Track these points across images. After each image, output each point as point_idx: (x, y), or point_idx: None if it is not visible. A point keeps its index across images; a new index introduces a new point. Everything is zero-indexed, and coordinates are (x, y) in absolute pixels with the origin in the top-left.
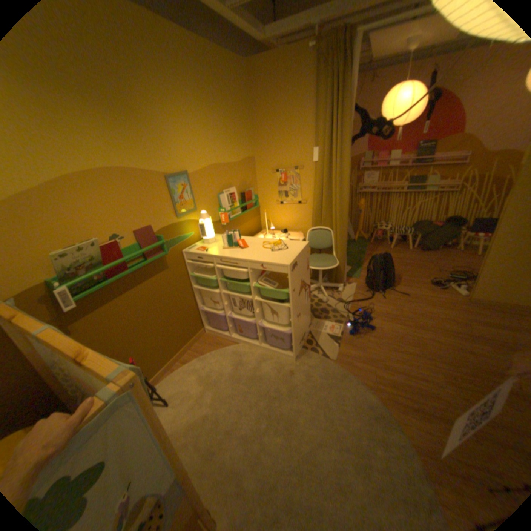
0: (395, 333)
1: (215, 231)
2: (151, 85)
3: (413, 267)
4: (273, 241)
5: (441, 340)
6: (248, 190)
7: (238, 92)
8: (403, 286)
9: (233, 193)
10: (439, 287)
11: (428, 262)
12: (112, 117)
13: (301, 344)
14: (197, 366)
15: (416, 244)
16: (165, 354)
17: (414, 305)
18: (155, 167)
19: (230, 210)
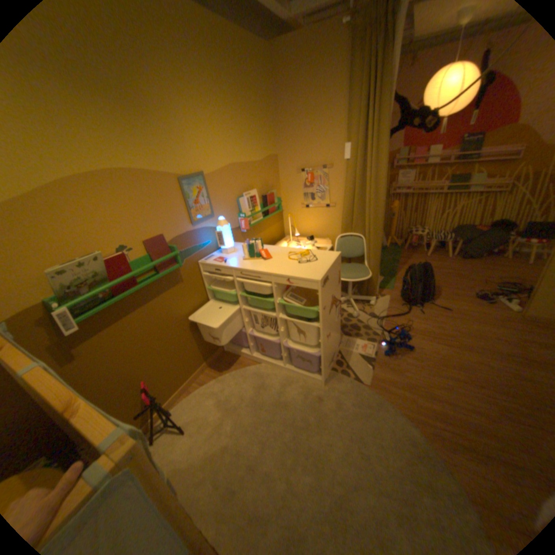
0: (437, 355)
1: (234, 238)
2: (161, 72)
3: (455, 278)
4: (300, 251)
5: (492, 364)
6: (270, 193)
7: (260, 80)
8: (444, 299)
9: (254, 196)
10: (485, 301)
11: (471, 272)
12: (116, 109)
13: (330, 365)
14: (216, 389)
15: (456, 251)
16: (181, 375)
17: (458, 321)
18: (167, 168)
19: (251, 215)
